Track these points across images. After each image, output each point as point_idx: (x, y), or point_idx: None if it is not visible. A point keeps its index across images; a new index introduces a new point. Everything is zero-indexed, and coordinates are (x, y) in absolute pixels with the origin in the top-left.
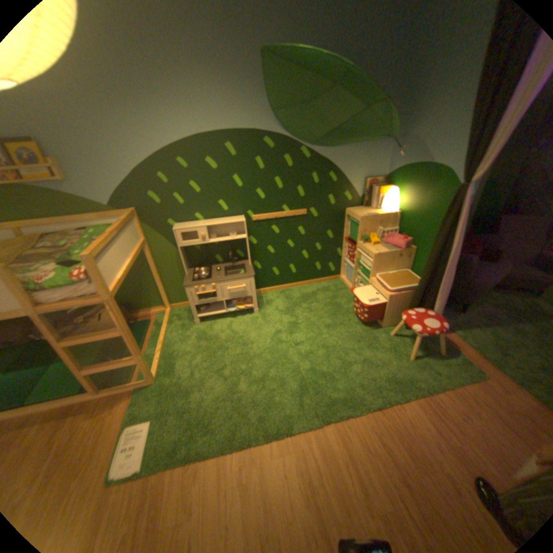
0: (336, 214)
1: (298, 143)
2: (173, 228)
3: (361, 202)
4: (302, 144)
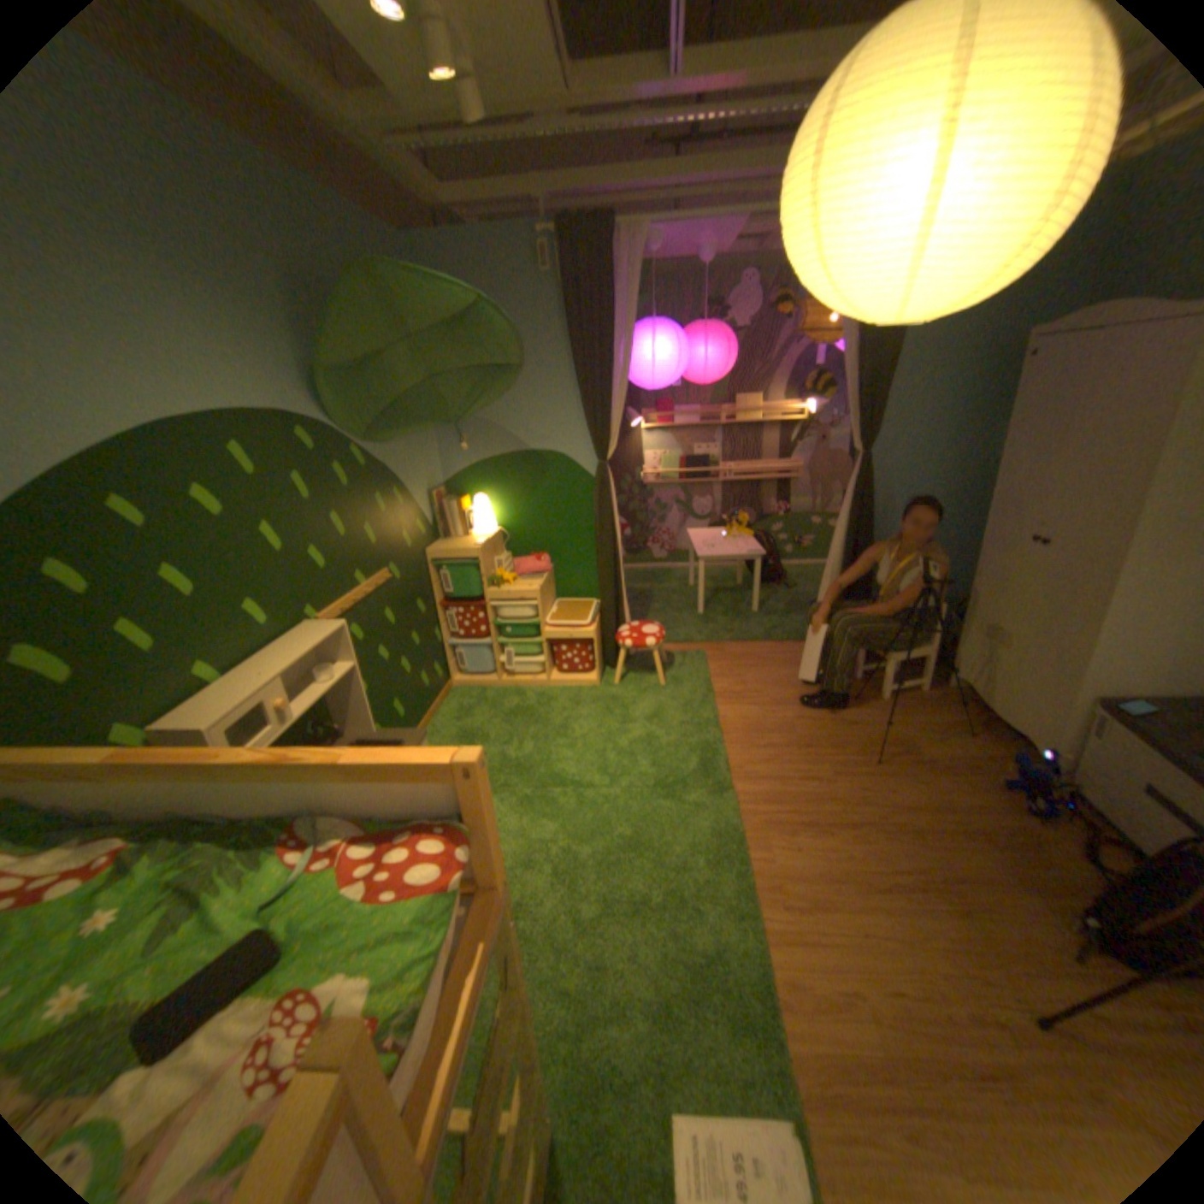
0: (418, 564)
1: (345, 438)
2: (193, 729)
3: (434, 533)
4: (350, 439)
